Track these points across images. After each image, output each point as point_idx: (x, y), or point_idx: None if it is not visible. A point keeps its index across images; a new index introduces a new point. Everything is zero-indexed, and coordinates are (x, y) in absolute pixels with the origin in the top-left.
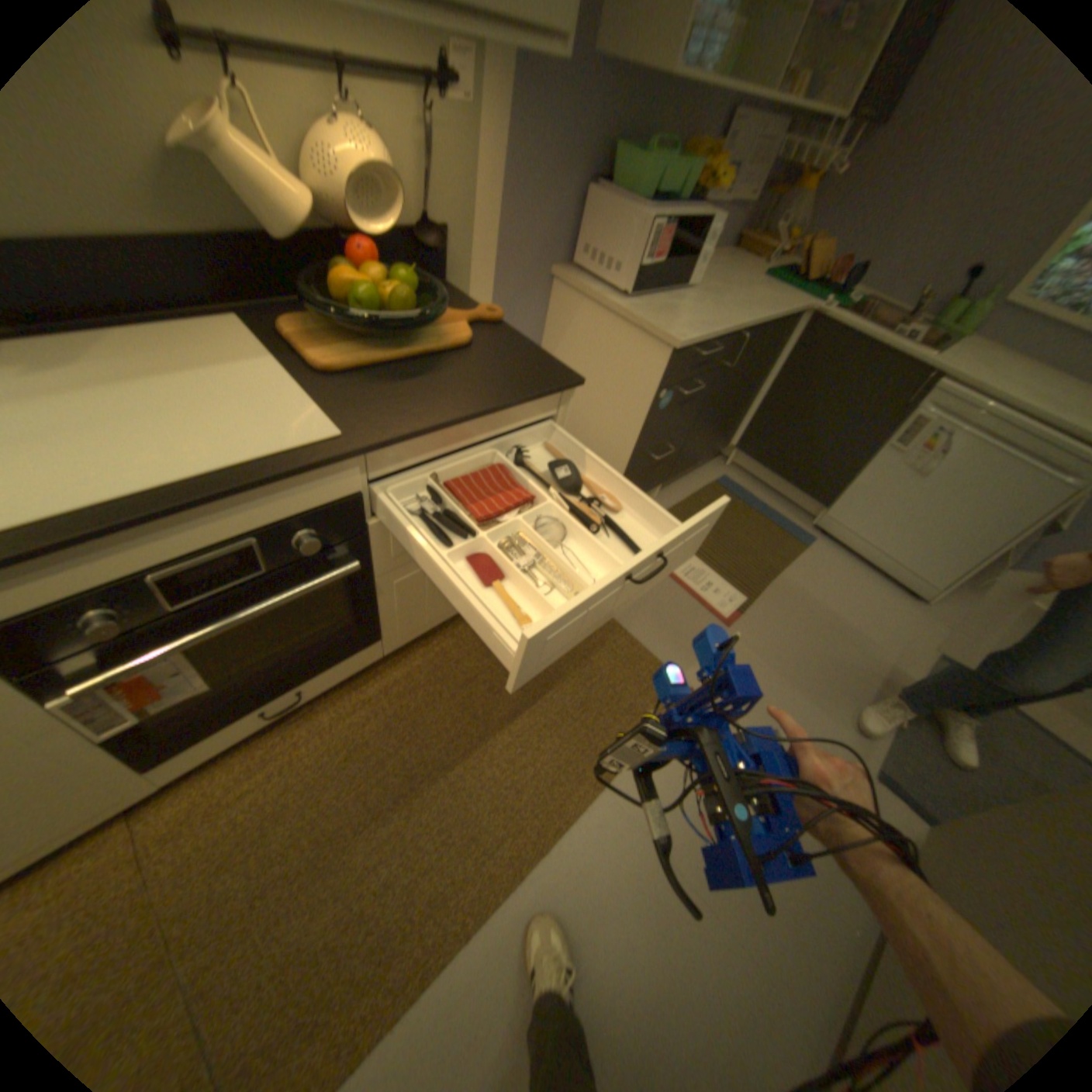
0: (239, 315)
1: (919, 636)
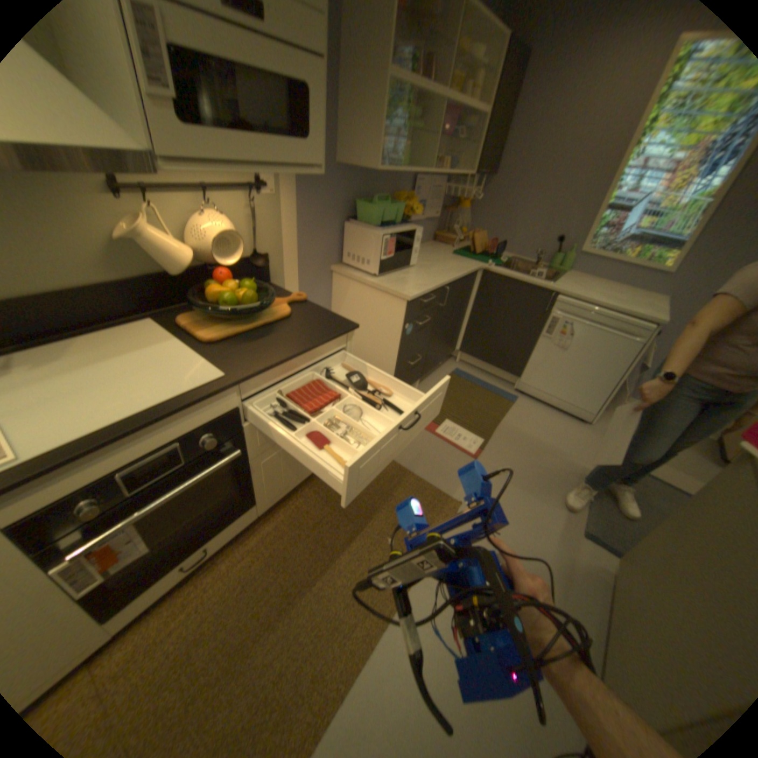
0: (152, 319)
1: (589, 445)
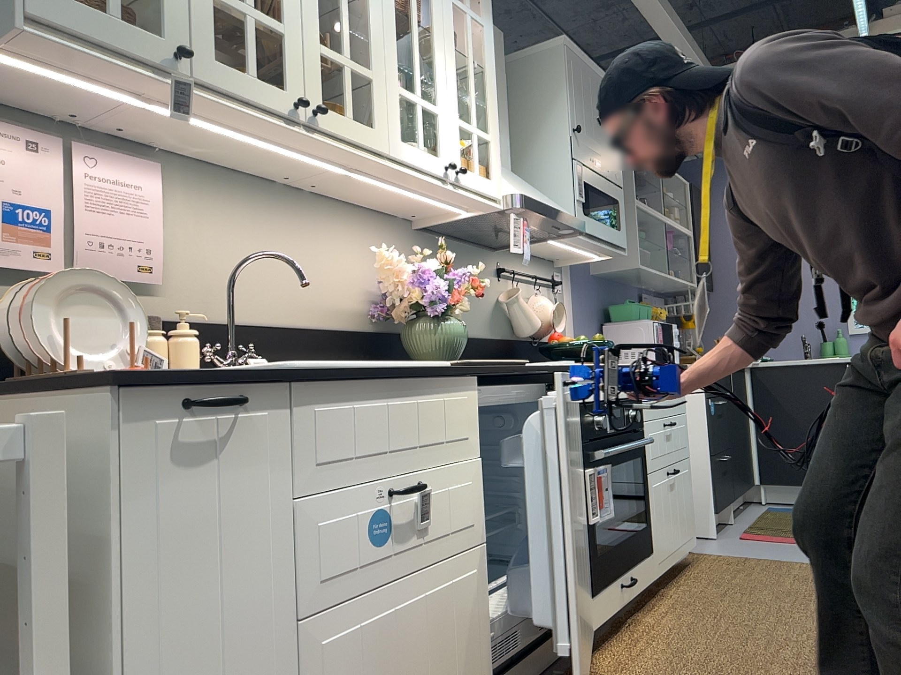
0: None
1: None
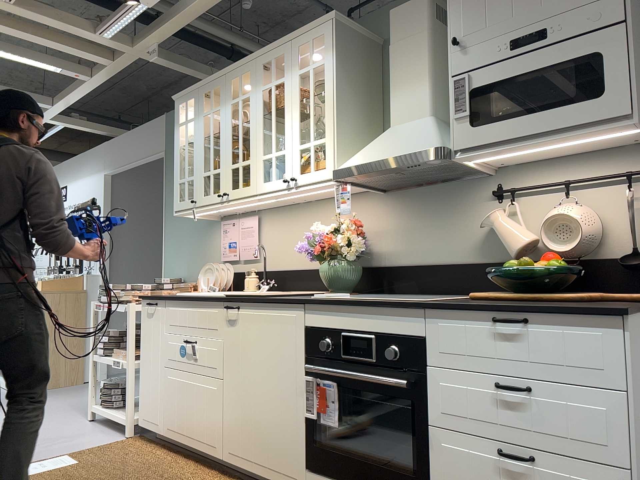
0: None
1: None
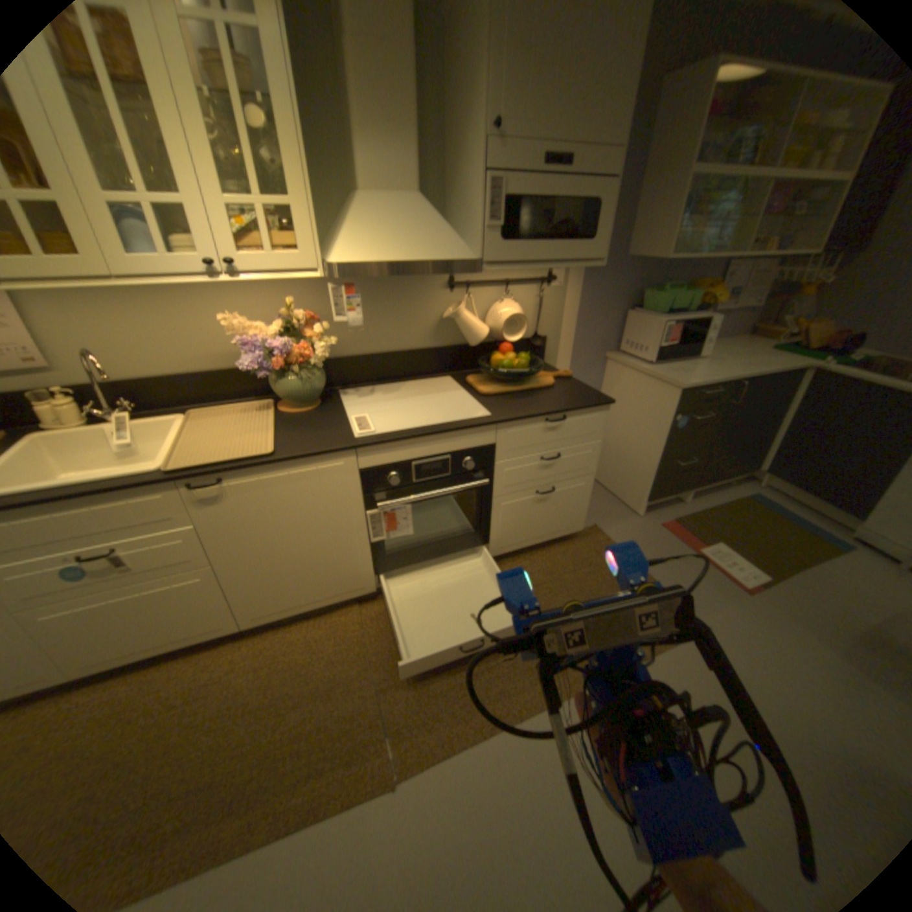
0: (451, 379)
1: None
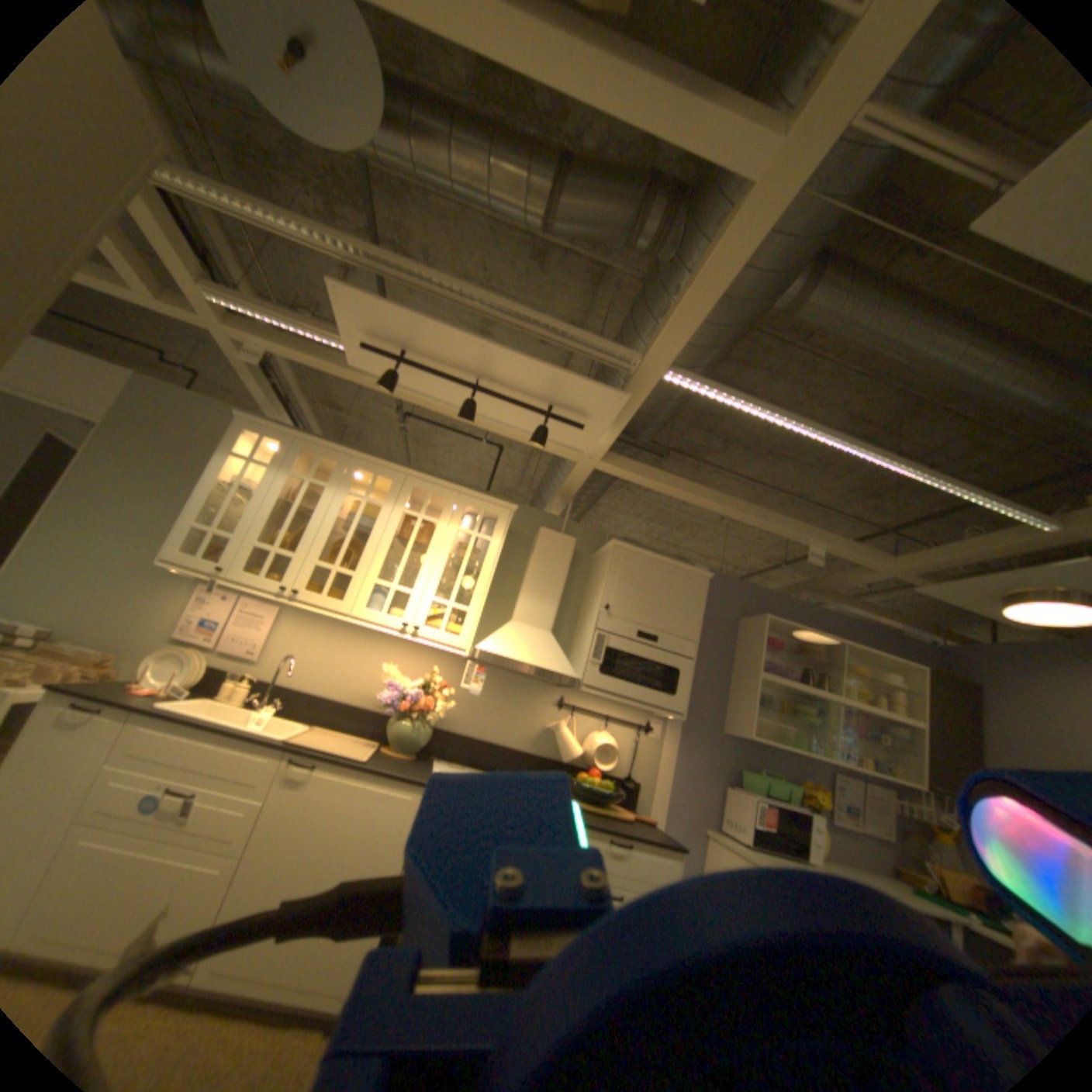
0: None
1: None
